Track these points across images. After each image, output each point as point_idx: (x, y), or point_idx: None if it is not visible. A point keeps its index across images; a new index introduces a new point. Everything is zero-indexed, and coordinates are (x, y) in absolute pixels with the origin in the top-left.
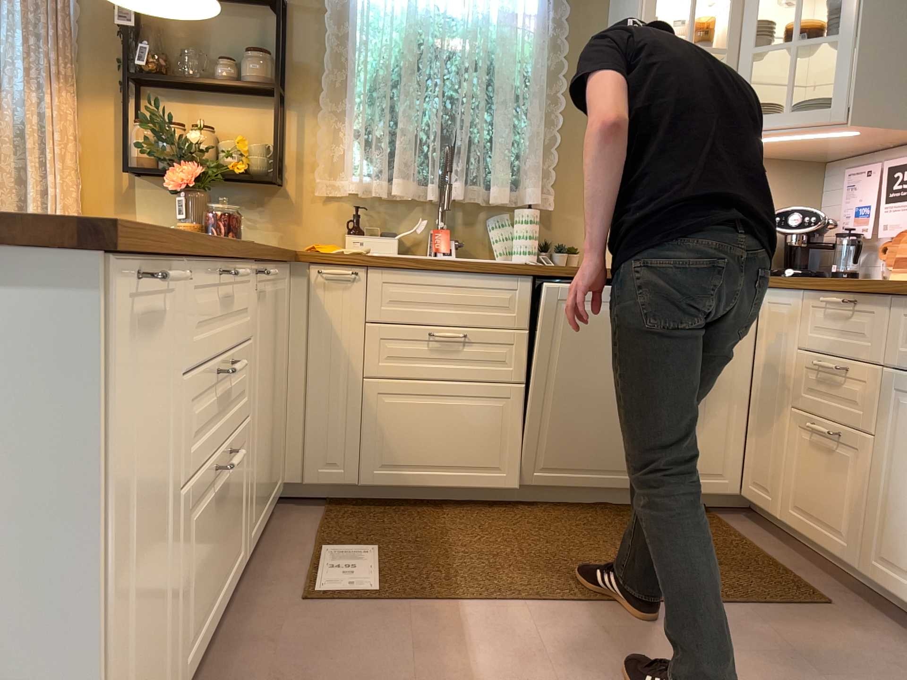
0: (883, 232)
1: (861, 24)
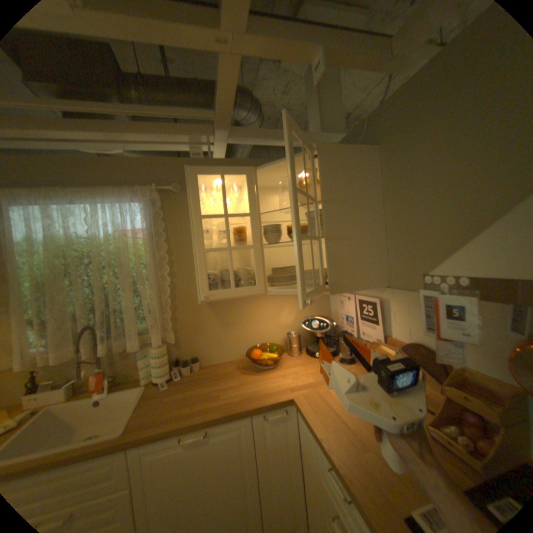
0: (362, 336)
1: (325, 232)
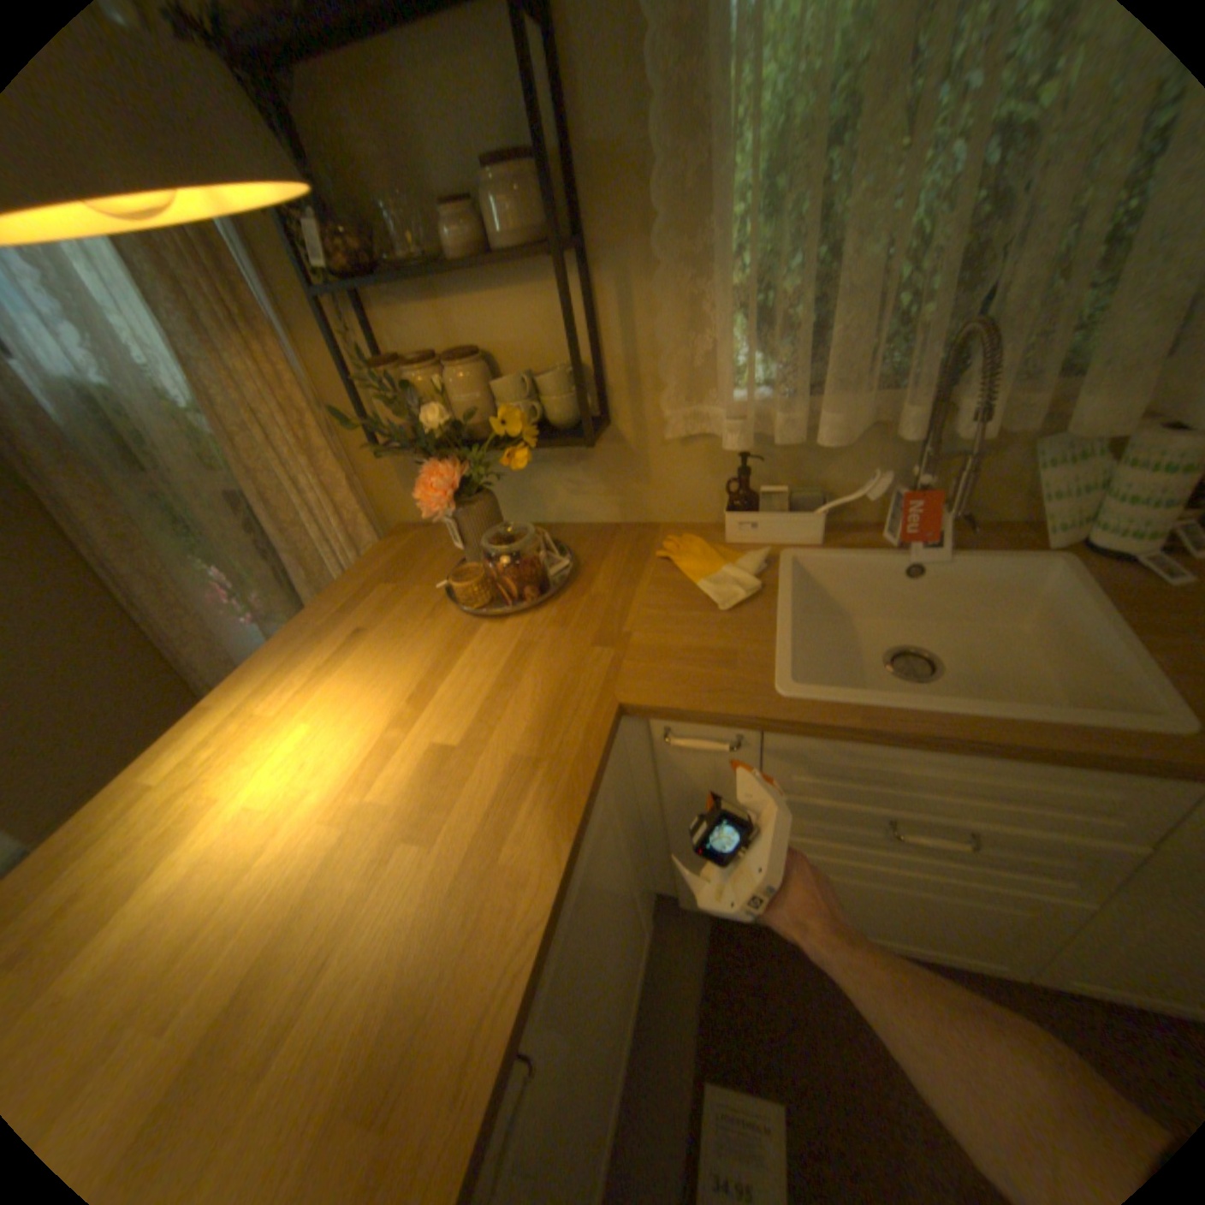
0: None
1: None
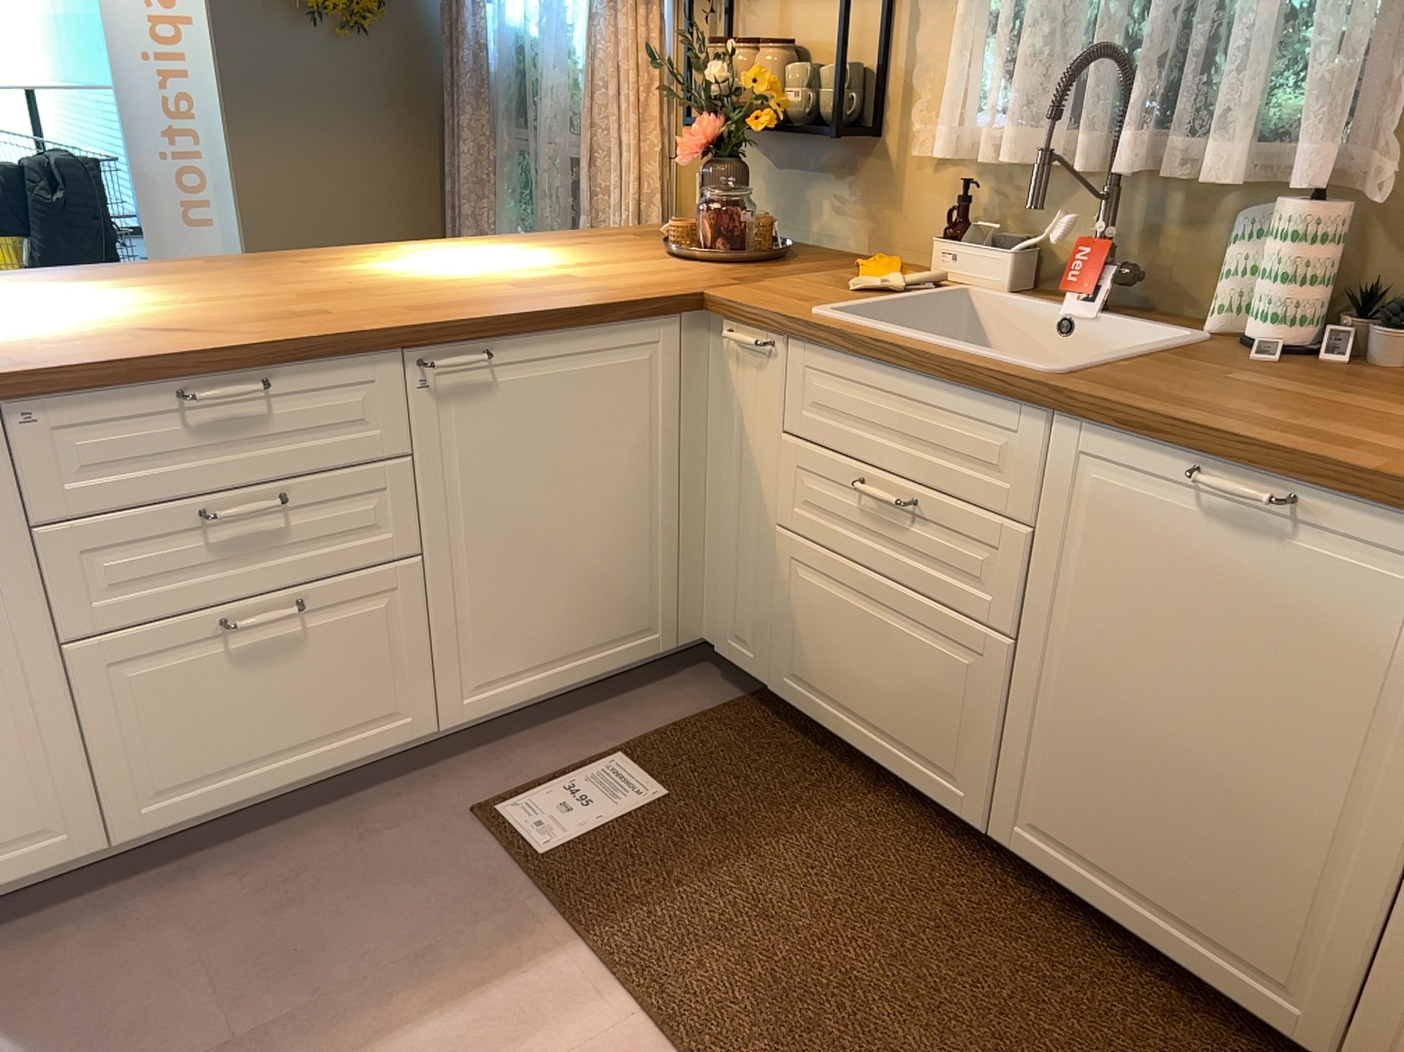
0: None
1: None
